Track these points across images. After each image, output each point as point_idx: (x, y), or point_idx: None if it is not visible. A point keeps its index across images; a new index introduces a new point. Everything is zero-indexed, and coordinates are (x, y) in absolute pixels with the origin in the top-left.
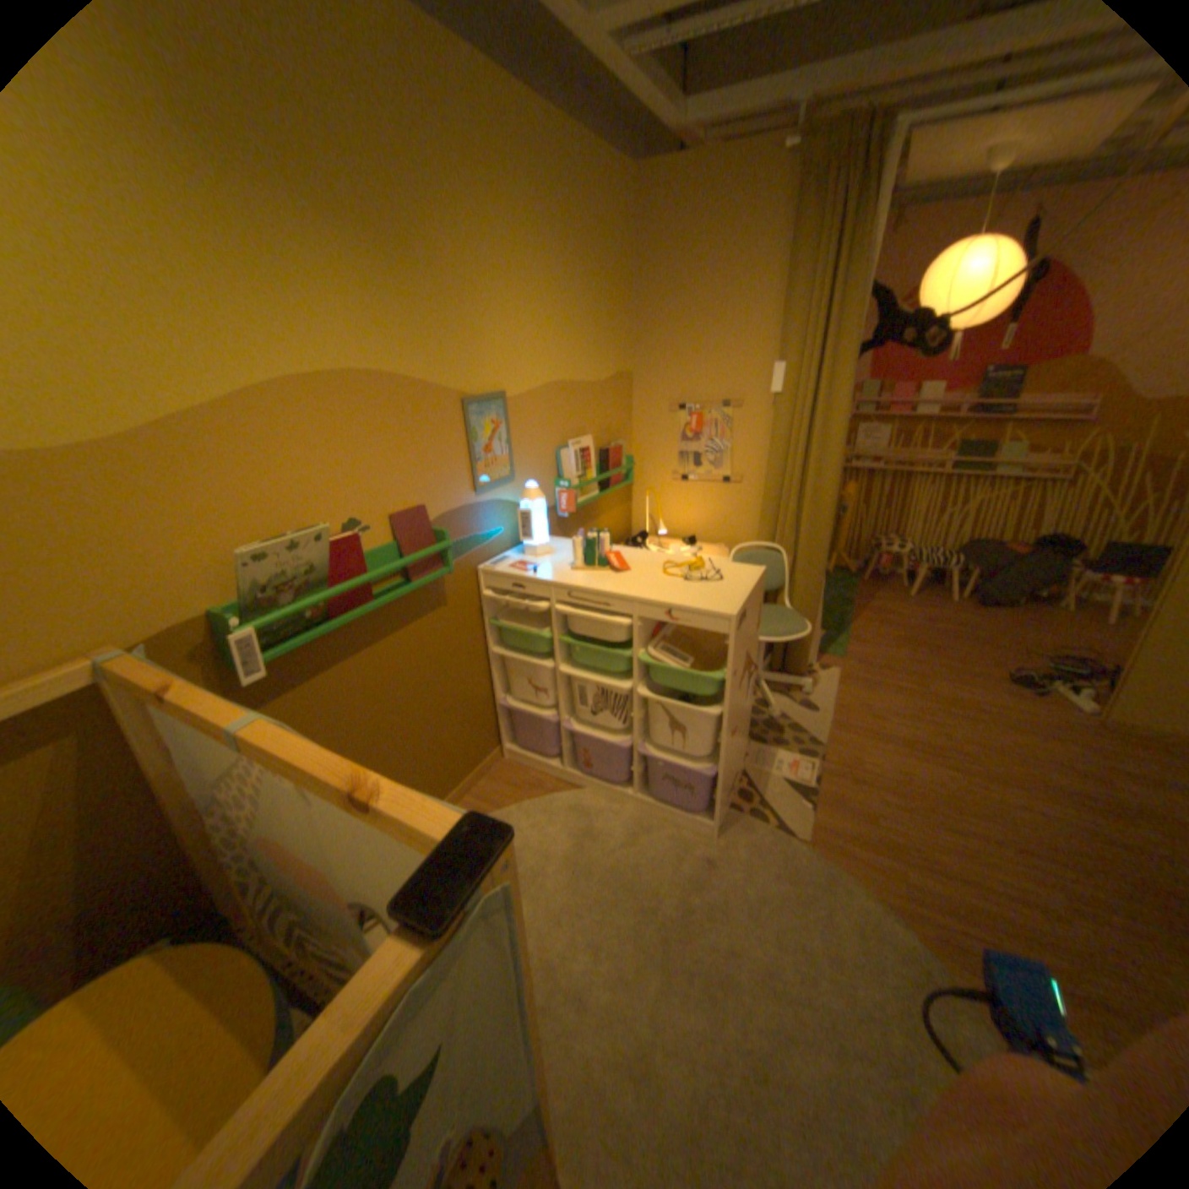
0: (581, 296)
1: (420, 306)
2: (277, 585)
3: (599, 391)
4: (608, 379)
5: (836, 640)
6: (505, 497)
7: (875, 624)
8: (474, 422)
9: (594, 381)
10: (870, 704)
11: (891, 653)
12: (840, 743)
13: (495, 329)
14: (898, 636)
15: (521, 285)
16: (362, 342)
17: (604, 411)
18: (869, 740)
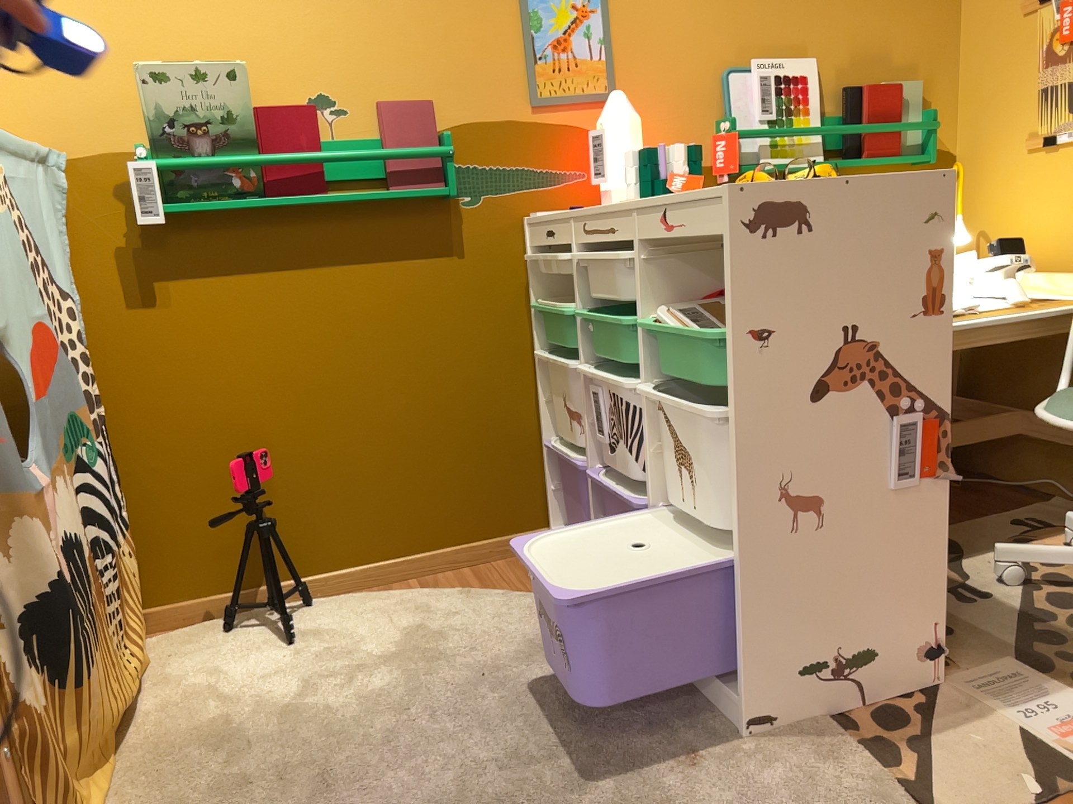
0: None
1: None
2: (188, 125)
3: None
4: None
5: None
6: (595, 127)
7: None
8: (536, 5)
9: None
10: None
11: None
12: None
13: None
14: None
15: None
16: None
17: (864, 26)
18: None
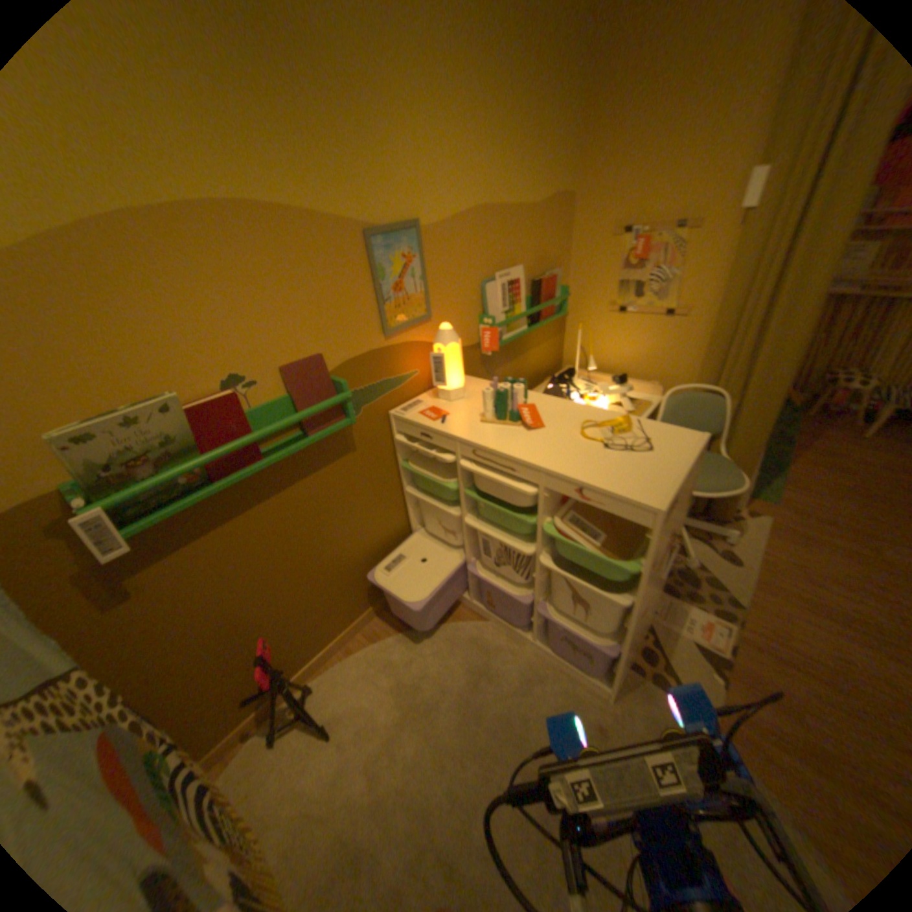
0: (519, 96)
1: (301, 110)
2: (125, 462)
3: (535, 214)
4: (547, 200)
5: (771, 484)
6: (422, 338)
7: (820, 468)
8: (381, 258)
9: (530, 202)
10: (806, 565)
11: (837, 505)
12: (766, 610)
13: (406, 140)
14: (847, 485)
15: (440, 82)
16: (222, 161)
17: (540, 238)
18: (801, 610)
